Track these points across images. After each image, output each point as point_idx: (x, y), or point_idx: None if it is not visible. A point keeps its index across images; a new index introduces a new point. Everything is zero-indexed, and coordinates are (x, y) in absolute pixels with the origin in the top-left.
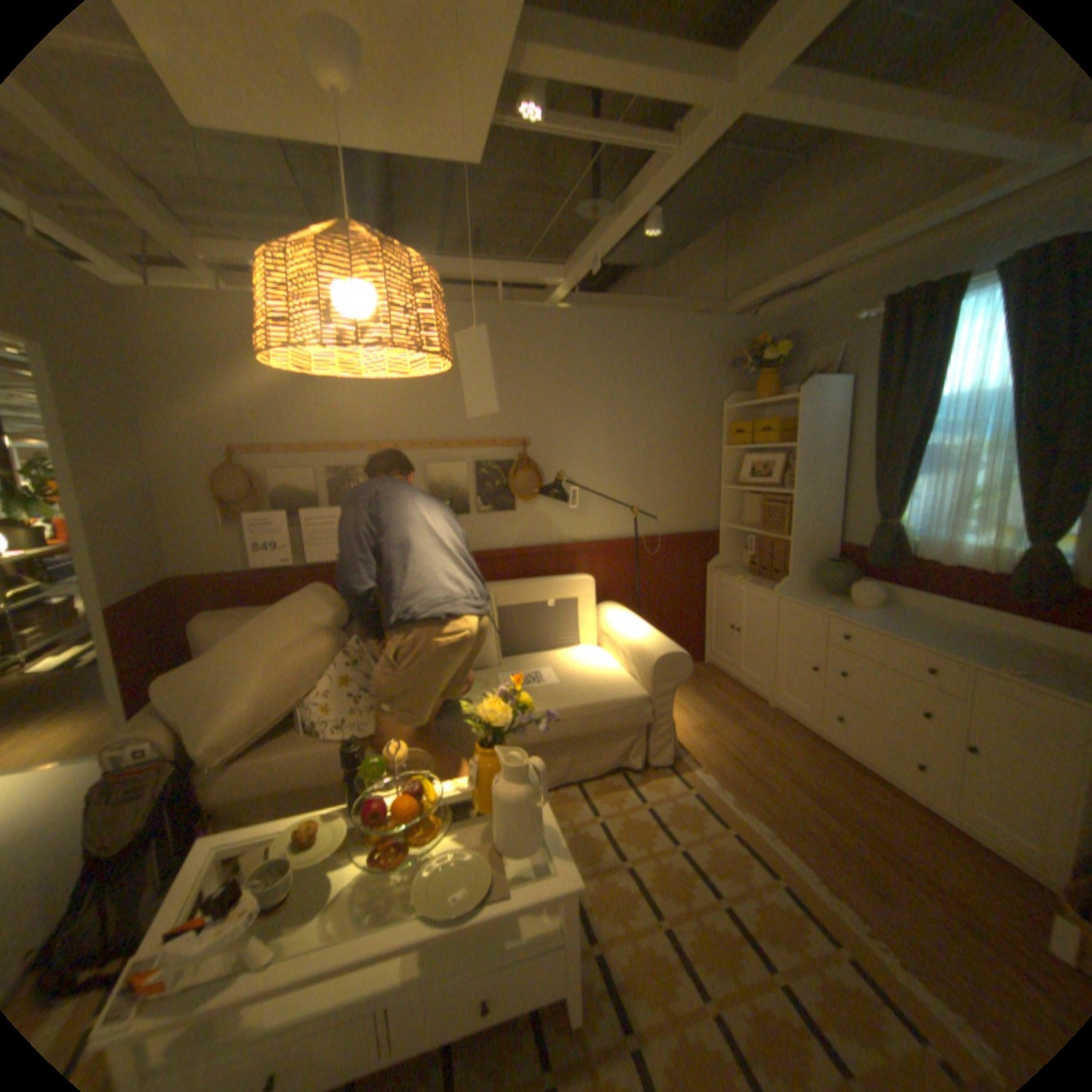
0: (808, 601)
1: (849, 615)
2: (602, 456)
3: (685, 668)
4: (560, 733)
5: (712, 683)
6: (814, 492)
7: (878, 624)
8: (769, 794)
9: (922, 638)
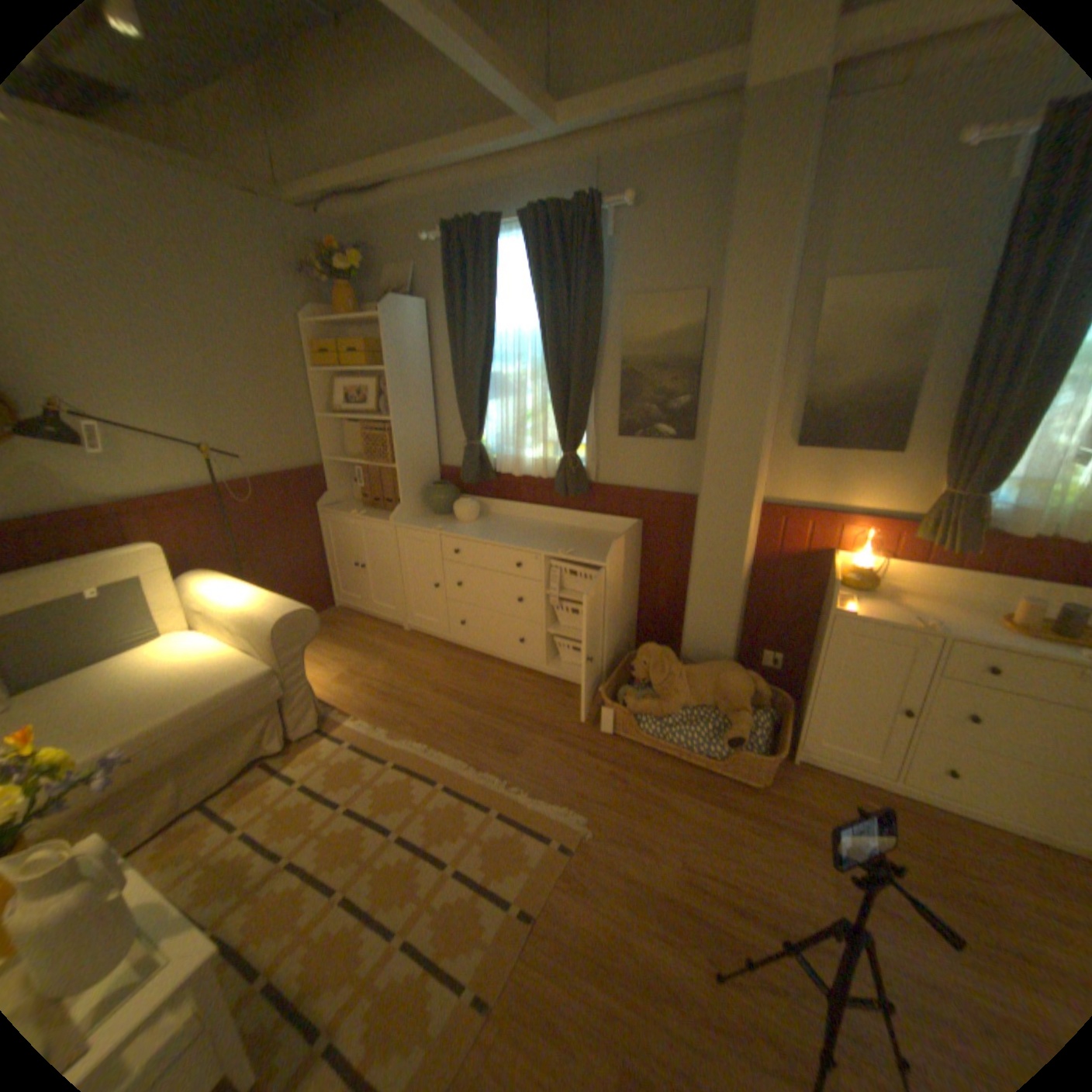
0: (422, 526)
1: (456, 531)
2: (133, 374)
3: (310, 624)
4: (149, 763)
5: (347, 626)
6: (410, 418)
7: (478, 535)
8: (417, 711)
9: (509, 540)
